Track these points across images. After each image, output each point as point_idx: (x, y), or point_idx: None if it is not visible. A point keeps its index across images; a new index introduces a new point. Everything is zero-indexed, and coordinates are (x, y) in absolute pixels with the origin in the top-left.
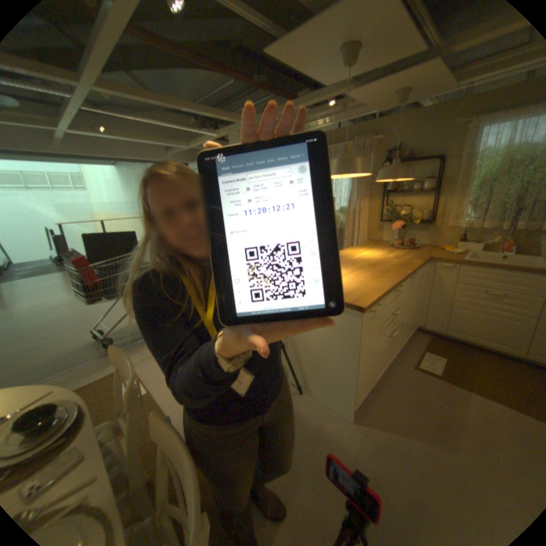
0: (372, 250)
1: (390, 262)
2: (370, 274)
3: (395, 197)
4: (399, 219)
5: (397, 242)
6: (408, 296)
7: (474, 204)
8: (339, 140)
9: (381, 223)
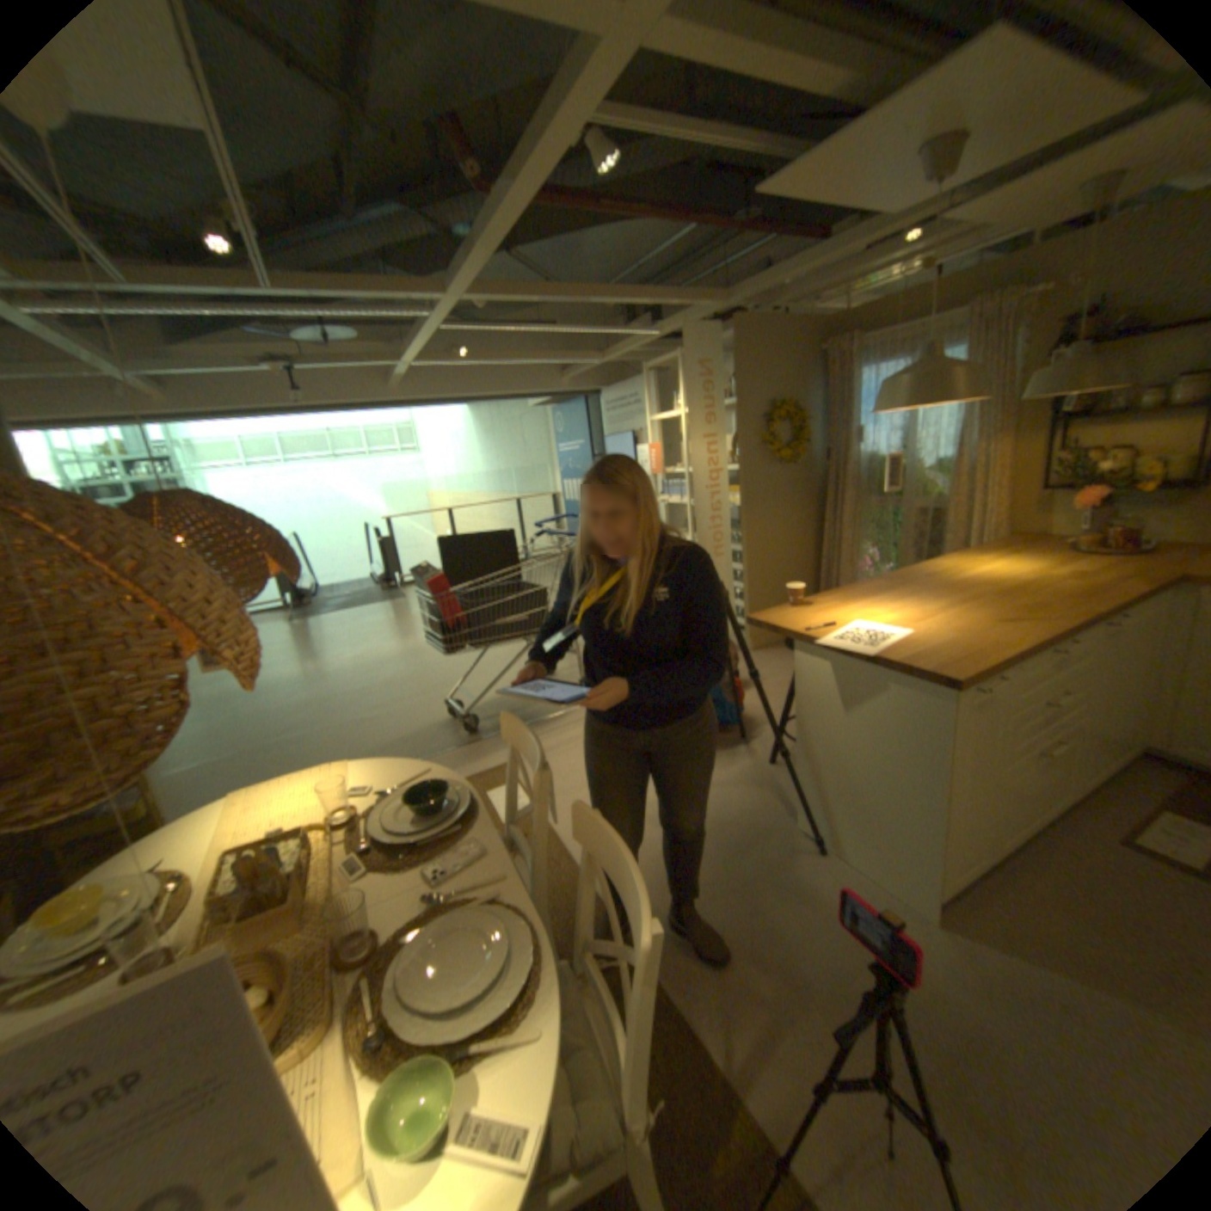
0: (1013, 558)
1: (1055, 587)
2: (994, 613)
3: (1088, 427)
4: (1100, 482)
5: (1088, 538)
6: (1104, 667)
7: None
8: (936, 307)
9: (1047, 492)
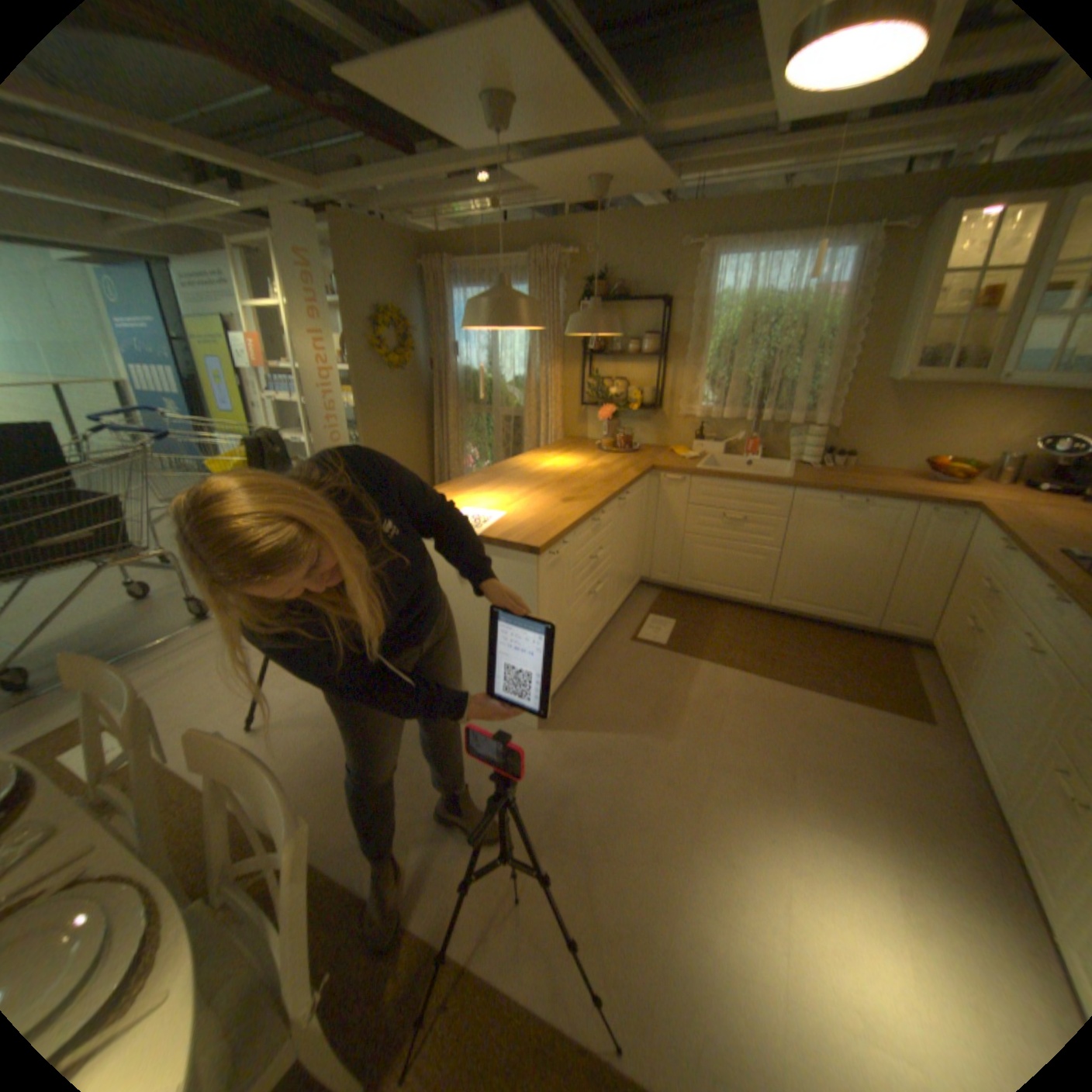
0: (566, 456)
1: (590, 476)
2: (556, 497)
3: (602, 363)
4: (610, 403)
5: (606, 442)
6: (617, 529)
7: (711, 381)
8: (505, 249)
9: (583, 408)
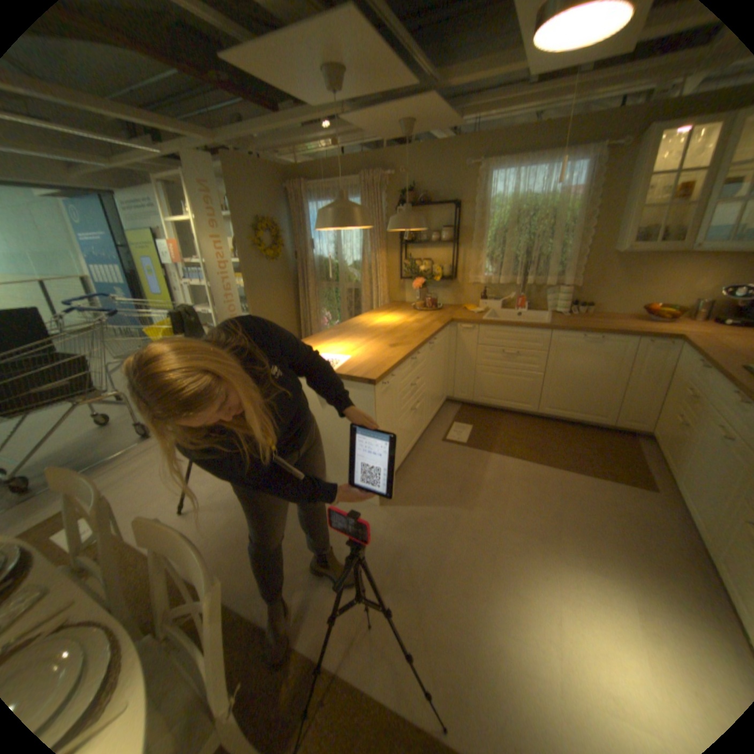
0: (391, 315)
1: (408, 328)
2: (386, 343)
3: (414, 249)
4: (420, 276)
5: (419, 303)
6: (429, 364)
7: (490, 258)
8: (343, 173)
9: (402, 281)
